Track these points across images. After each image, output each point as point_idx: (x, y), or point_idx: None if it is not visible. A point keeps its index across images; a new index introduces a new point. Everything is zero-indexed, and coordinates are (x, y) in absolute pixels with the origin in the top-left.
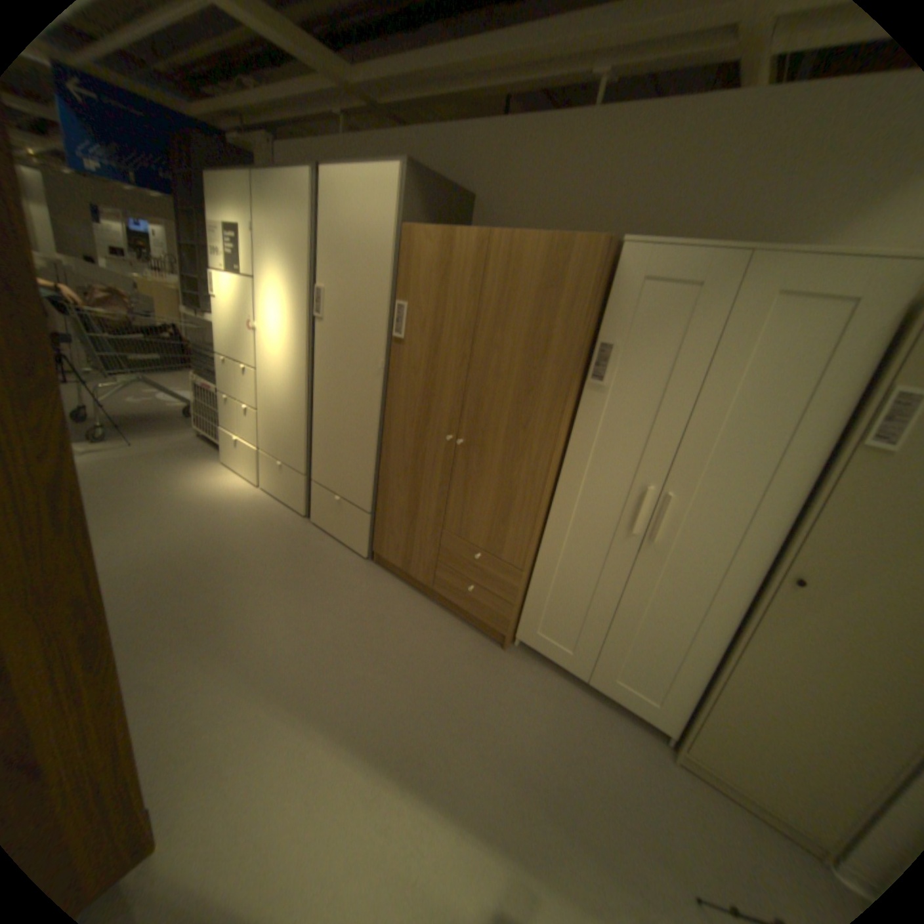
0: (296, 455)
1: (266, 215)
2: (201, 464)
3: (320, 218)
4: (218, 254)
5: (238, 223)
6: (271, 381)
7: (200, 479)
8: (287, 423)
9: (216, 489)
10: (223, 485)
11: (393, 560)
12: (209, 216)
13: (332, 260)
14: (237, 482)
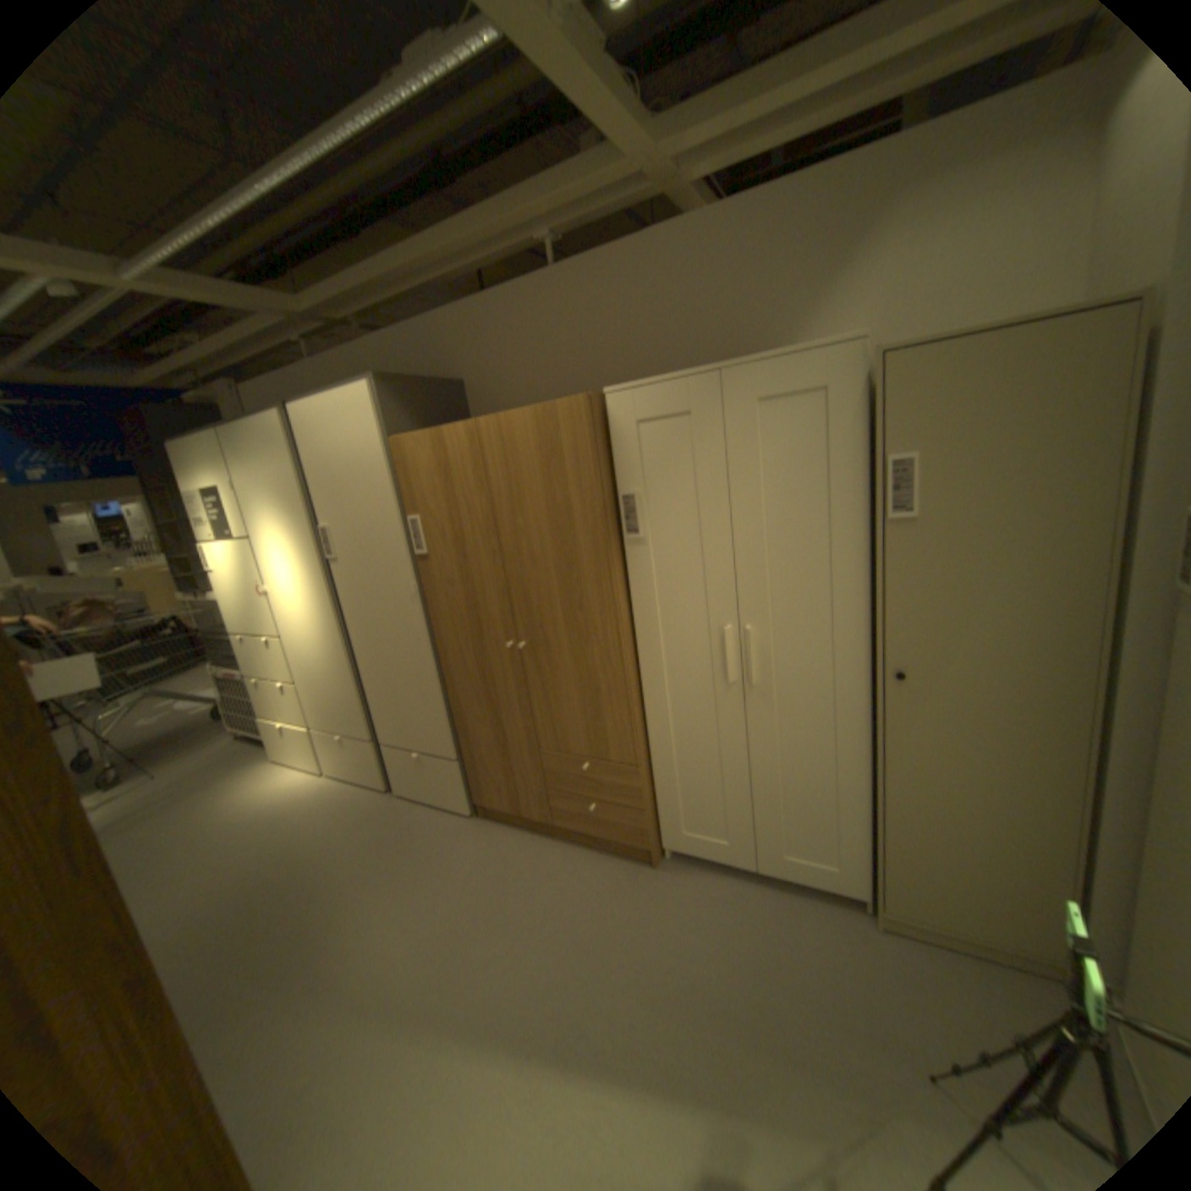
0: (353, 722)
1: (243, 469)
2: (245, 771)
3: (303, 455)
4: (203, 523)
5: (216, 485)
6: (300, 645)
7: (248, 790)
8: (332, 688)
9: (269, 795)
10: (278, 788)
11: (499, 808)
12: (182, 486)
13: (327, 495)
14: (294, 778)
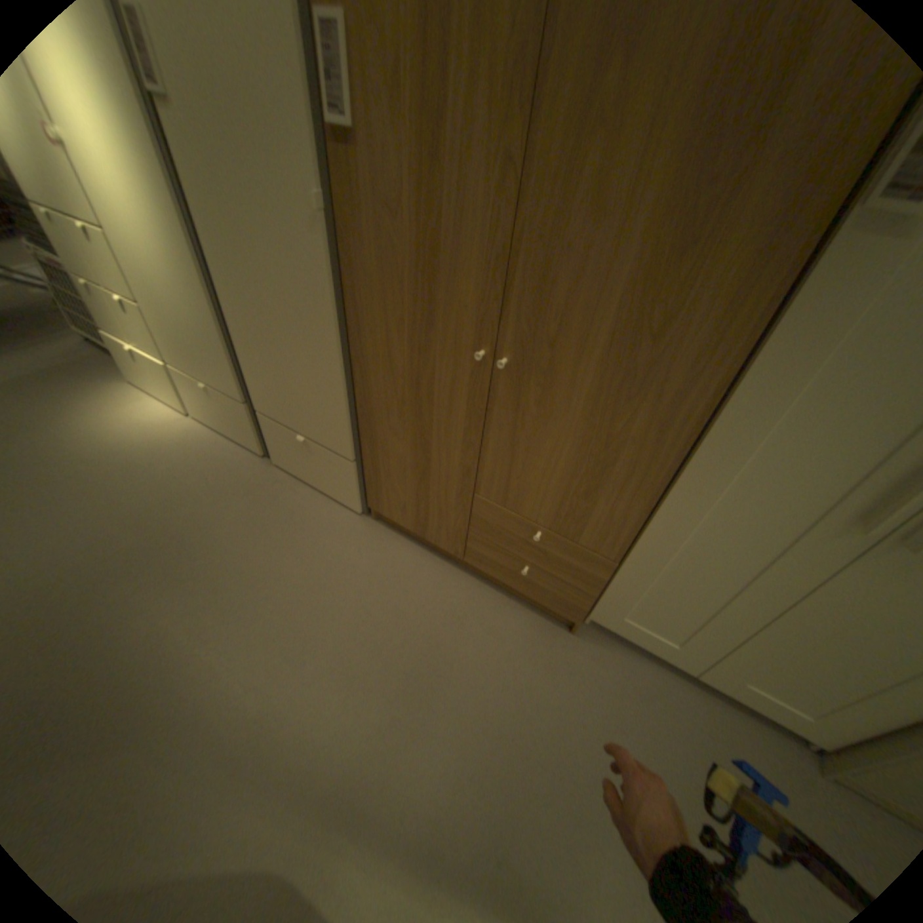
0: (221, 375)
1: None
2: (99, 388)
3: None
4: None
5: None
6: (136, 251)
7: (102, 414)
8: (189, 325)
9: (128, 428)
10: (138, 421)
11: (400, 521)
12: None
13: None
14: (158, 411)
